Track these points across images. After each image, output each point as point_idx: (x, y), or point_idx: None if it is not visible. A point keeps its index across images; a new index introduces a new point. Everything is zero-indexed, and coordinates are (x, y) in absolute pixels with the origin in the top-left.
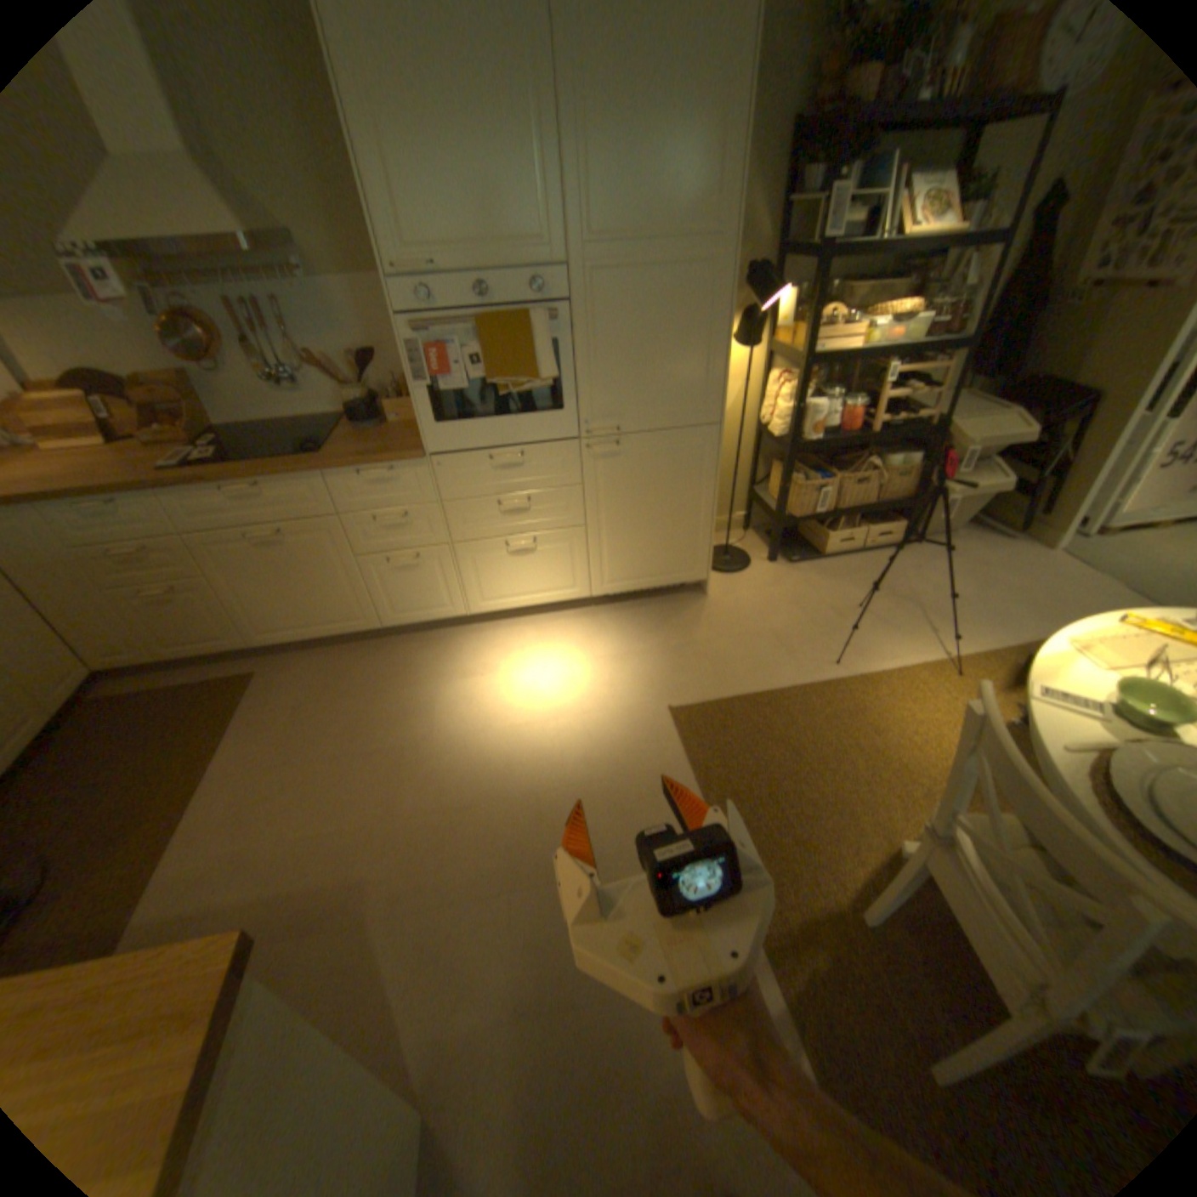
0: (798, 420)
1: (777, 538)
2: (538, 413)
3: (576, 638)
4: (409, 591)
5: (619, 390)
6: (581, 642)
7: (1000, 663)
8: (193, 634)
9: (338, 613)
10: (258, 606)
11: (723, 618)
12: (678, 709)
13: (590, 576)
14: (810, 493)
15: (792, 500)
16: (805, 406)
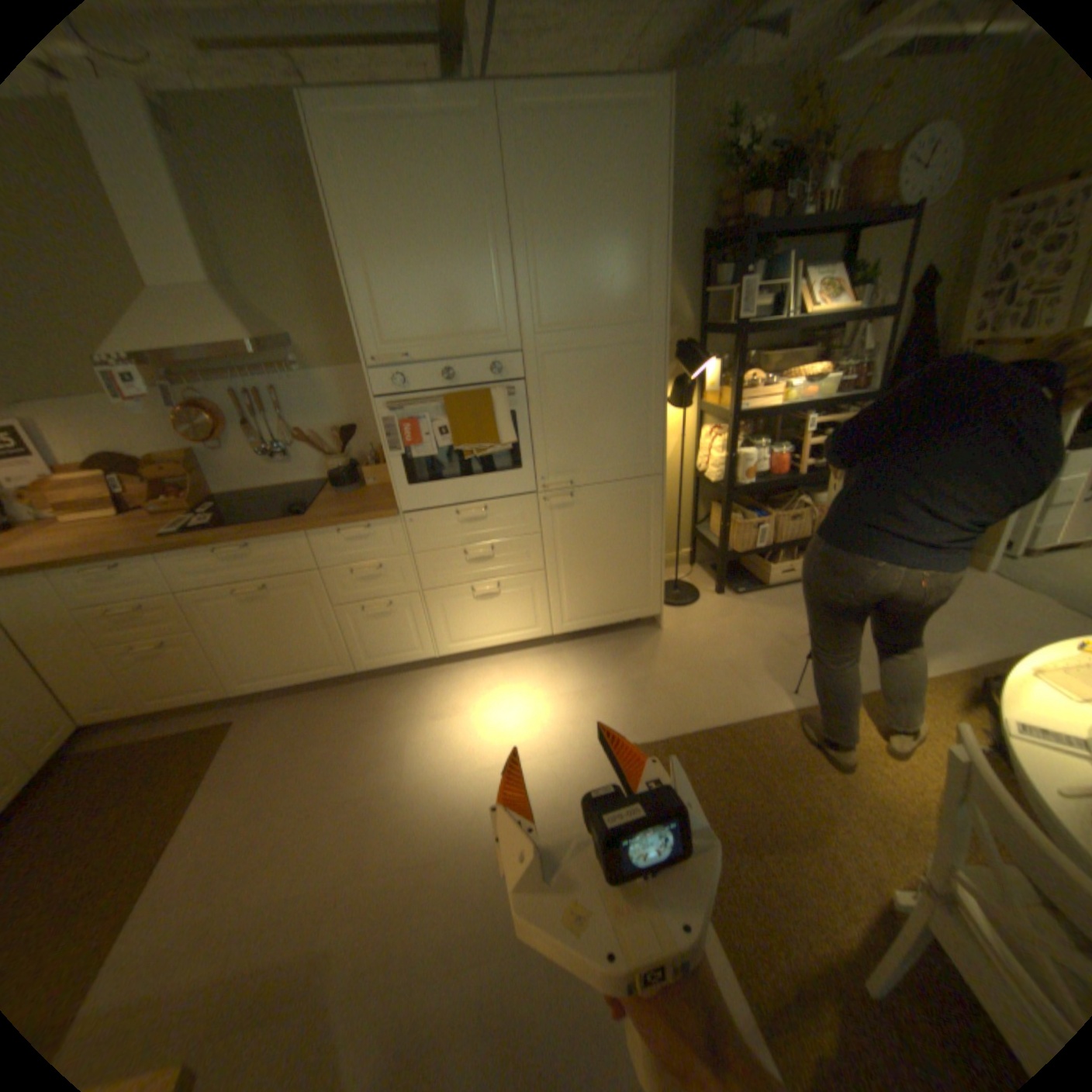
0: (731, 467)
1: (723, 572)
2: (499, 472)
3: (539, 675)
4: (382, 637)
5: (571, 449)
6: (545, 680)
7: (957, 687)
8: (178, 686)
9: (315, 660)
10: (241, 656)
11: (679, 650)
12: (644, 746)
13: (551, 615)
14: (749, 530)
15: (733, 536)
16: (737, 454)
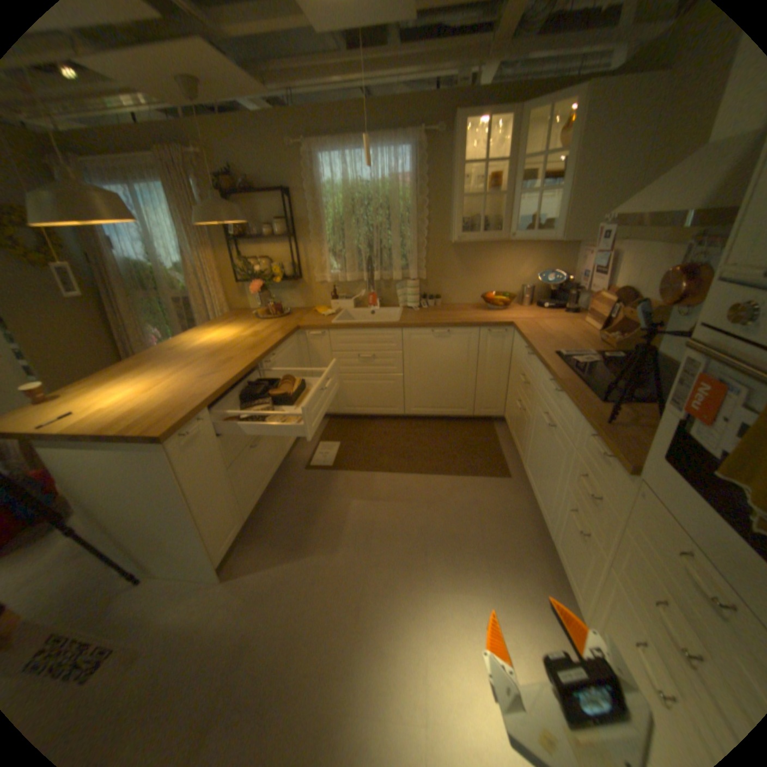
0: None
1: None
2: None
3: None
4: (572, 549)
5: None
6: None
7: None
8: (519, 437)
9: (546, 503)
10: (533, 453)
11: None
12: None
13: None
14: None
15: None
16: None
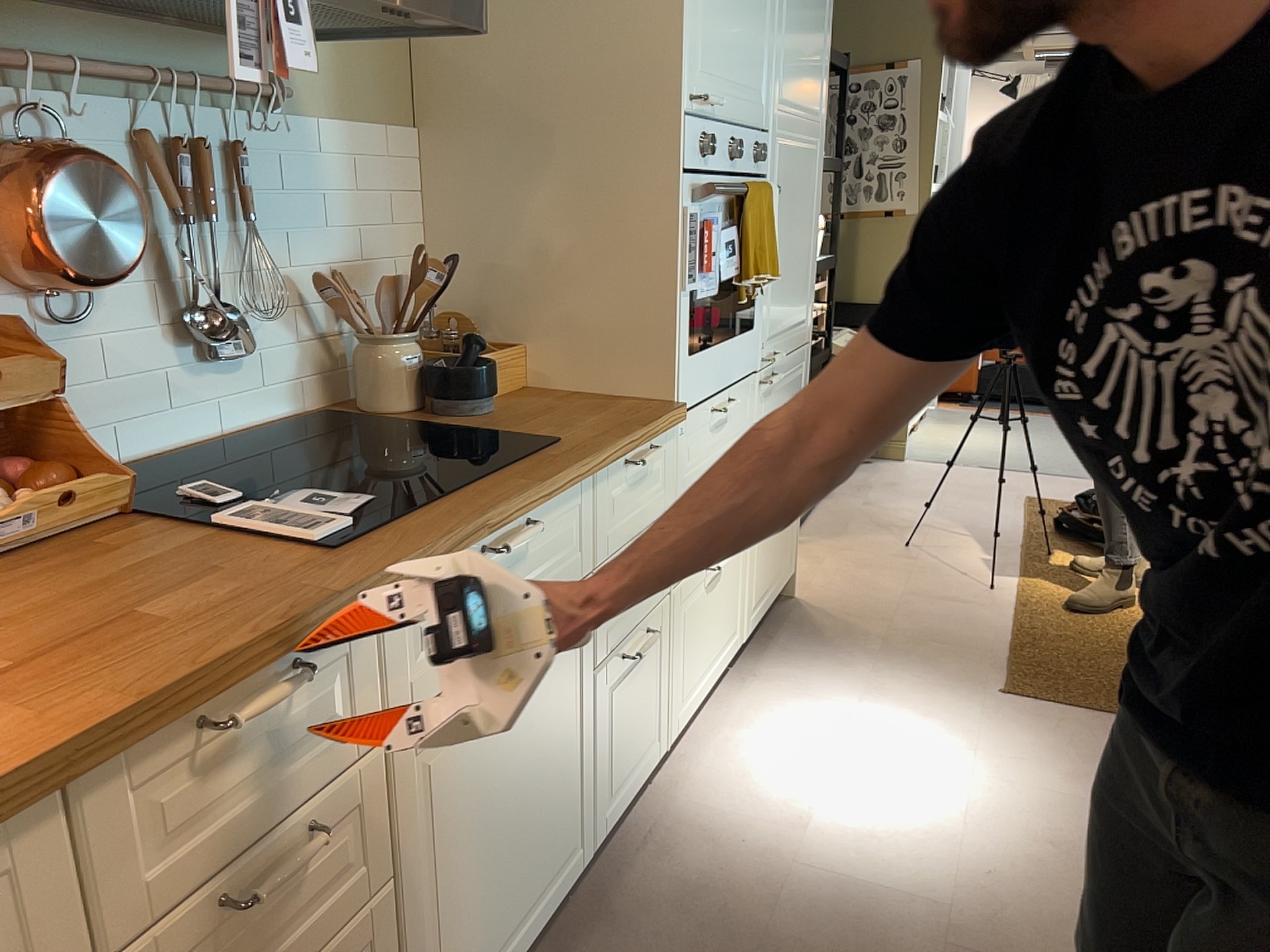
0: None
1: None
2: (739, 333)
3: (790, 702)
4: (630, 725)
5: (780, 297)
6: (806, 702)
7: (1039, 535)
8: None
9: (555, 848)
10: (459, 915)
11: (850, 604)
12: (1005, 685)
13: (746, 601)
14: None
15: None
16: None
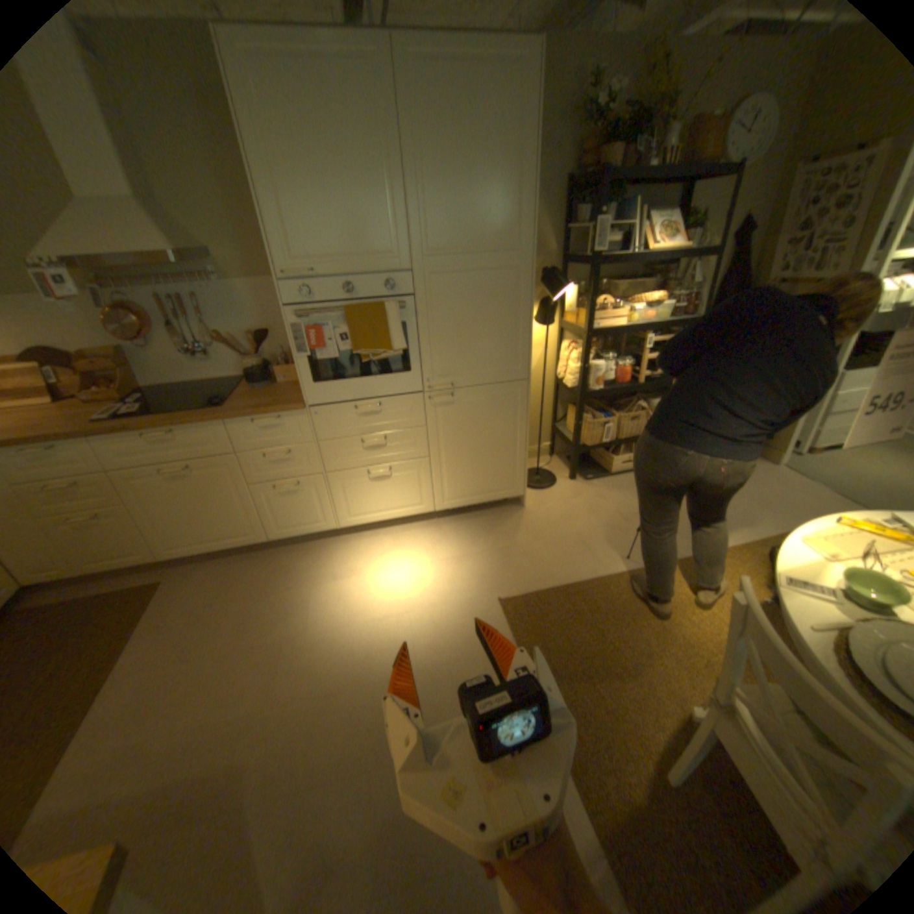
0: (584, 375)
1: (575, 461)
2: (391, 374)
3: (423, 543)
4: (291, 511)
5: (452, 356)
6: (428, 547)
7: (751, 554)
8: (111, 551)
9: (233, 530)
10: (167, 526)
11: (538, 524)
12: (506, 600)
13: (434, 494)
14: (597, 428)
15: (584, 433)
16: (589, 365)
